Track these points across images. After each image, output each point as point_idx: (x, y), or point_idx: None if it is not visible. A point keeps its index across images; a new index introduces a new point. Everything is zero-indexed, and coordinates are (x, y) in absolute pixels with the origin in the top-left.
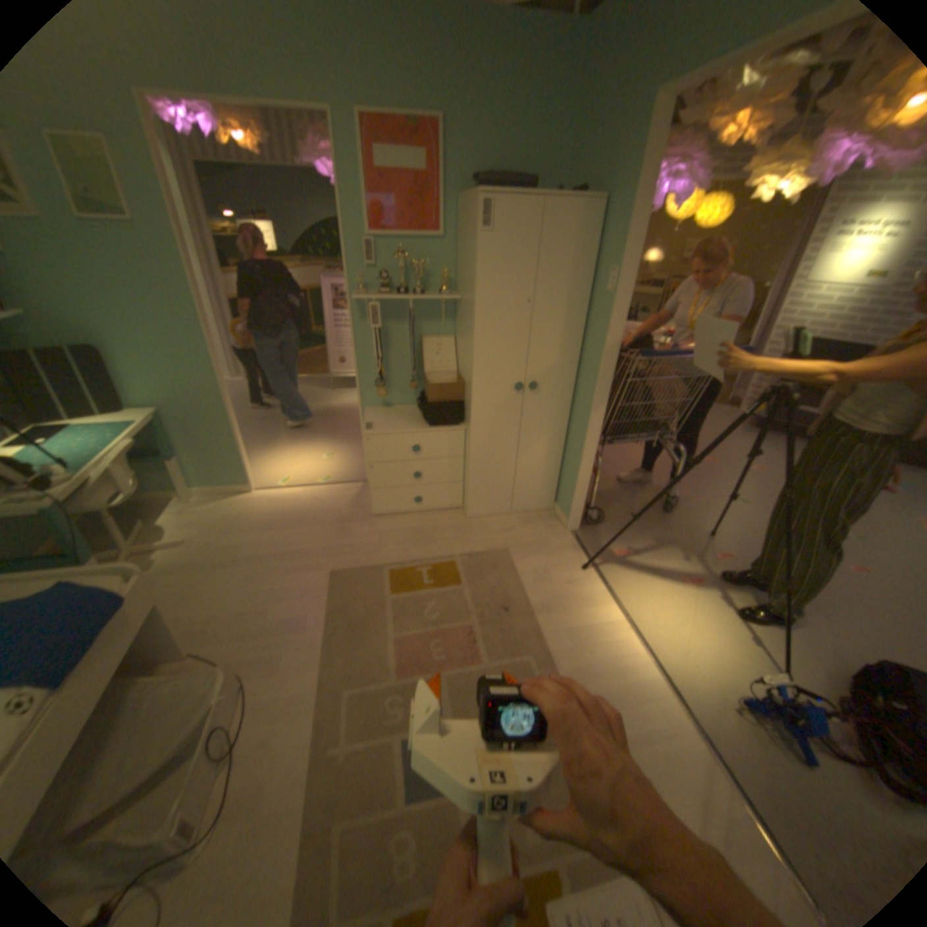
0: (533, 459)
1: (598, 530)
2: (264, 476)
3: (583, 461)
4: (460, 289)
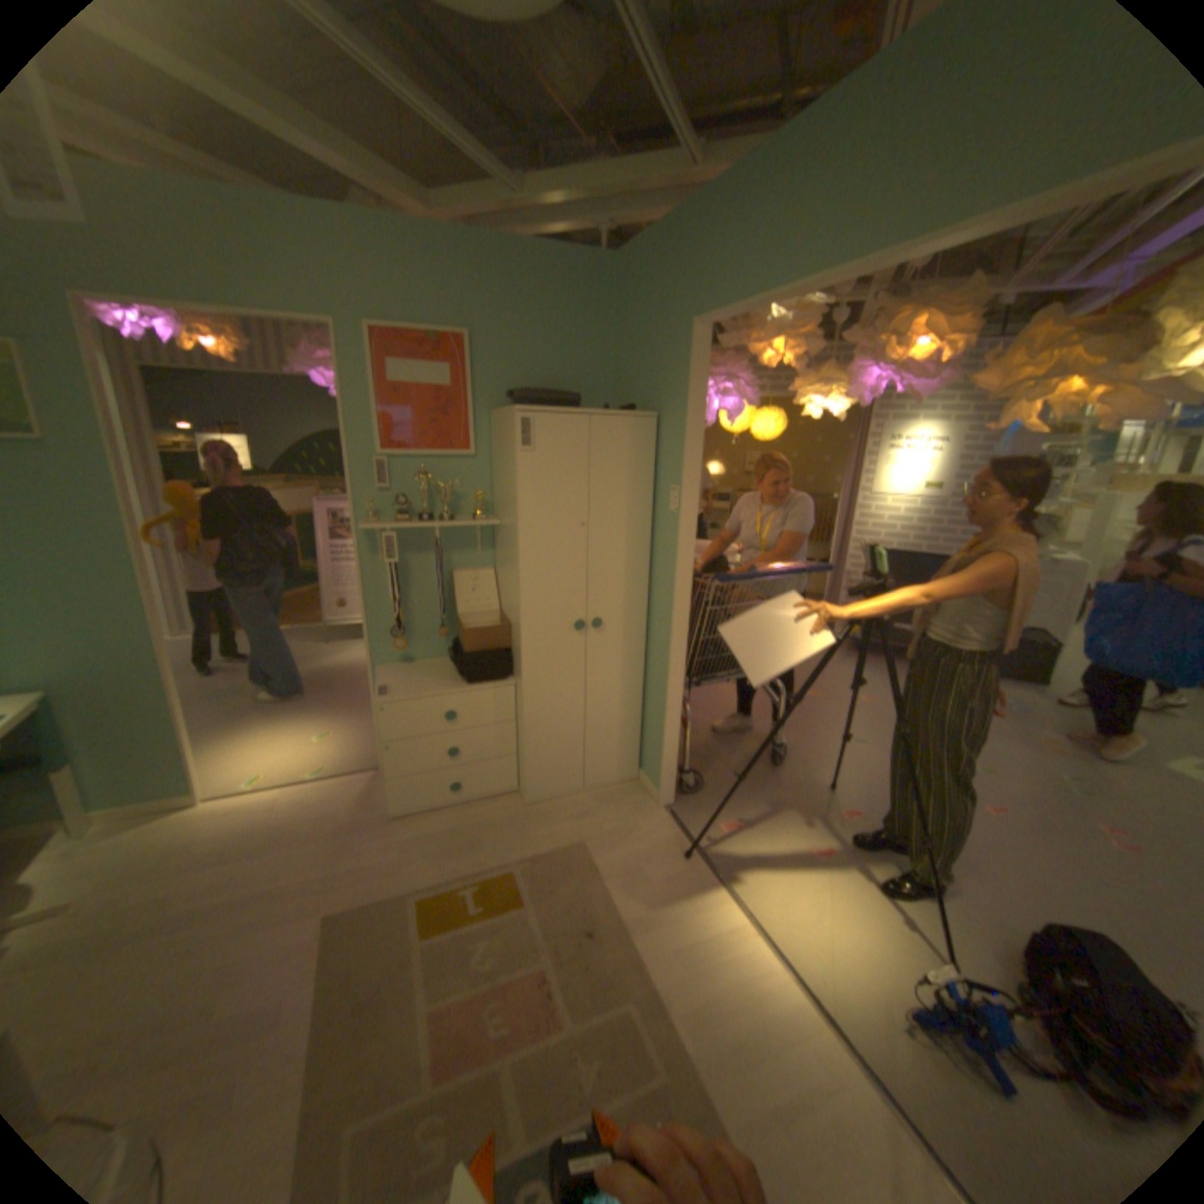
0: (605, 715)
1: (698, 801)
2: (217, 779)
3: (668, 712)
4: (498, 513)
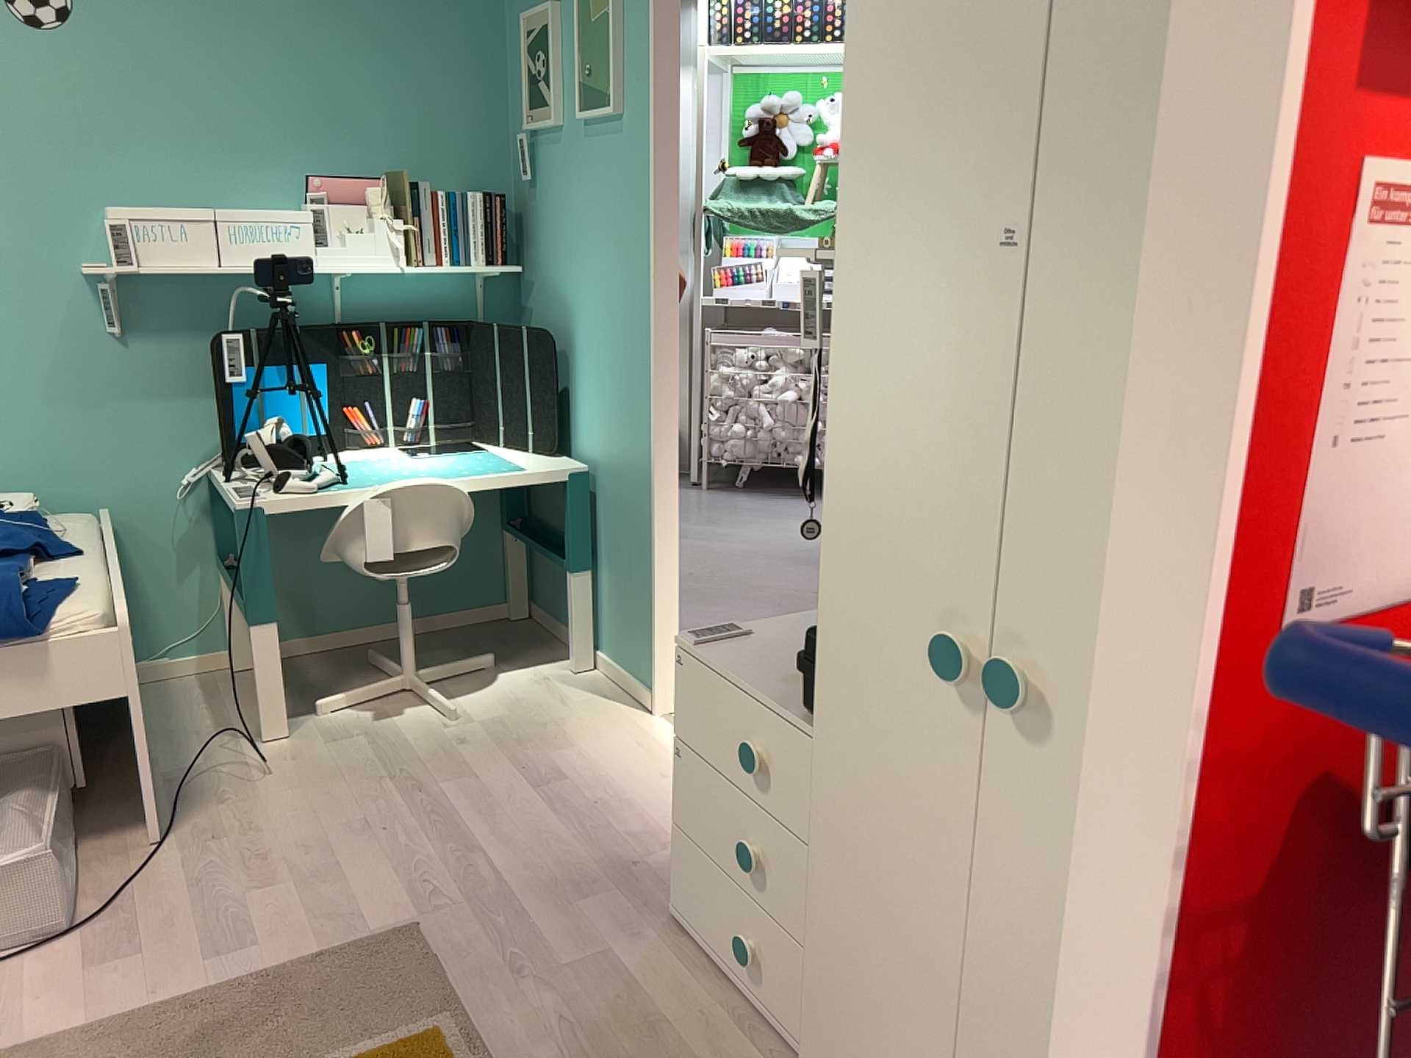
0: None
1: None
2: None
3: None
4: None
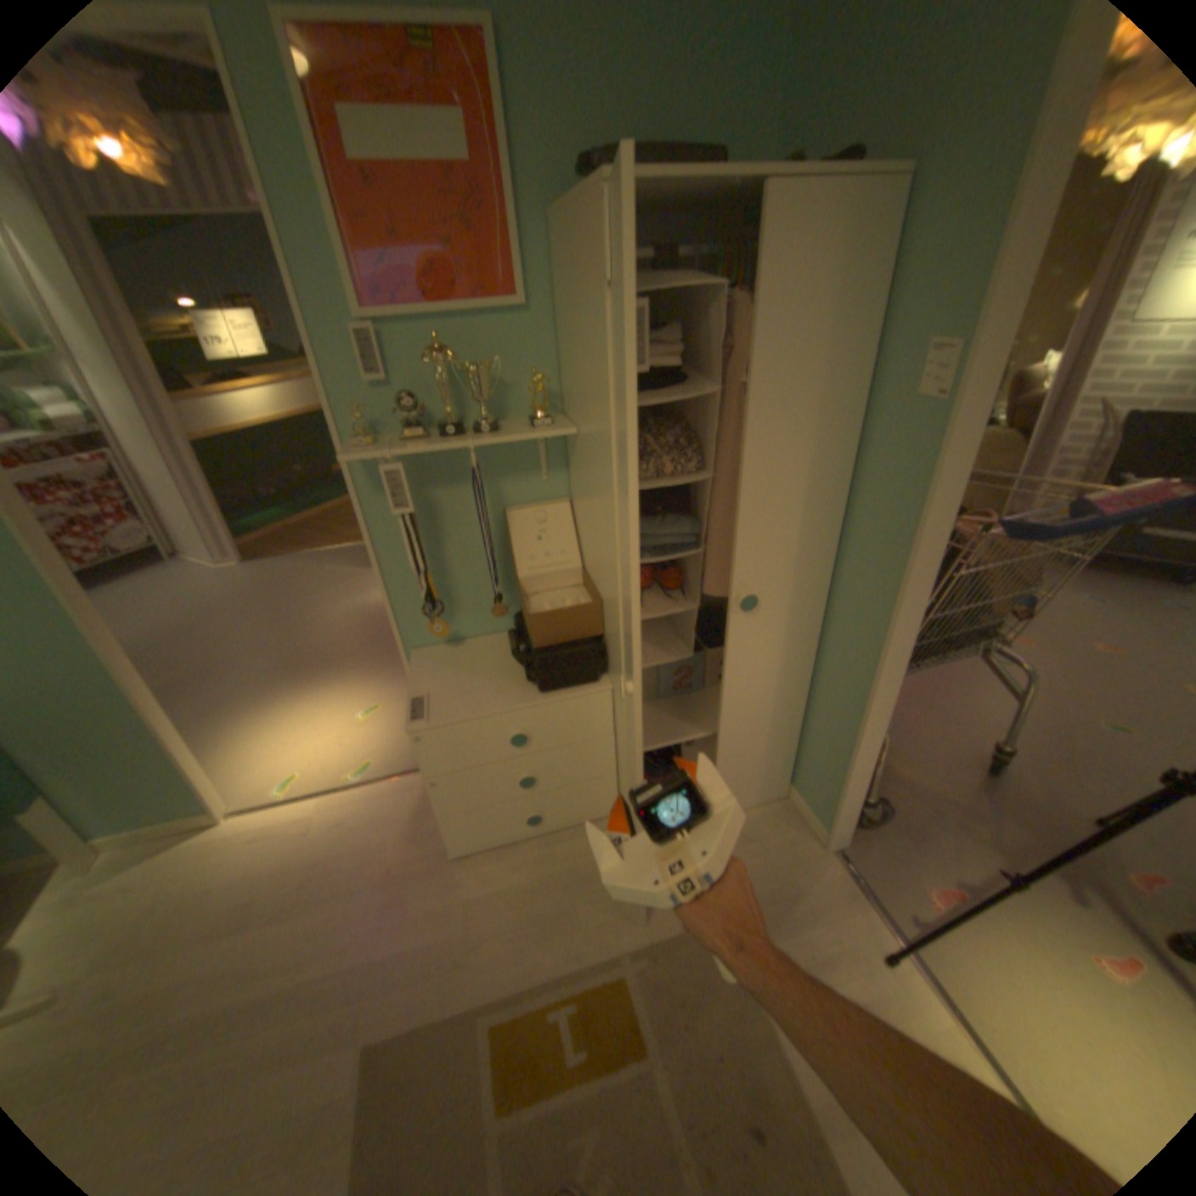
0: (751, 727)
1: (886, 842)
2: (245, 779)
3: (865, 740)
4: (572, 409)
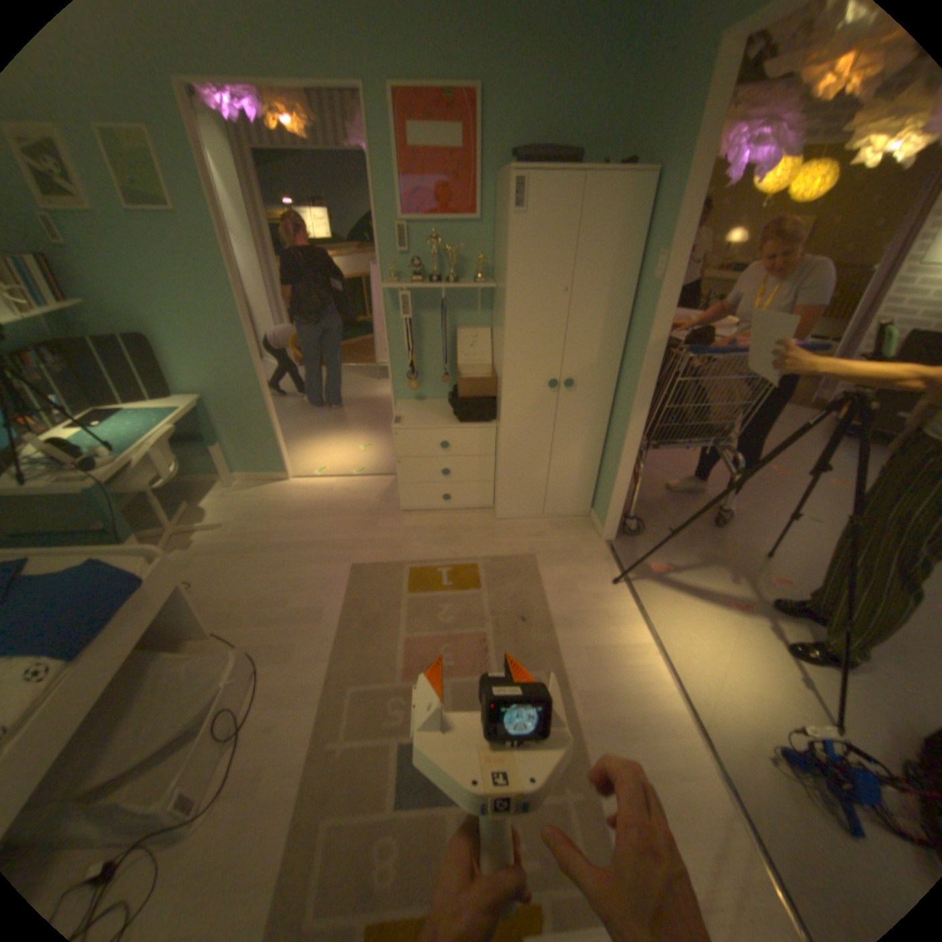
0: (567, 462)
1: (636, 542)
2: (301, 465)
3: (621, 467)
4: (496, 277)
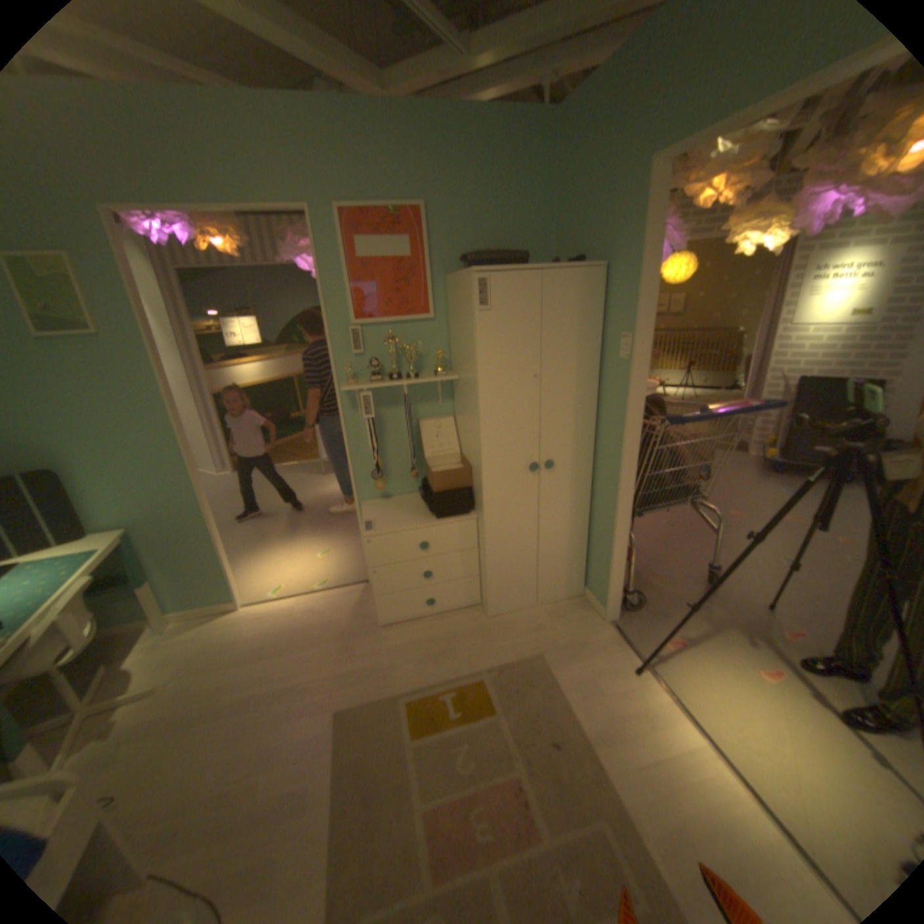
0: (556, 543)
1: (641, 618)
2: (251, 588)
3: (616, 543)
4: (455, 368)
